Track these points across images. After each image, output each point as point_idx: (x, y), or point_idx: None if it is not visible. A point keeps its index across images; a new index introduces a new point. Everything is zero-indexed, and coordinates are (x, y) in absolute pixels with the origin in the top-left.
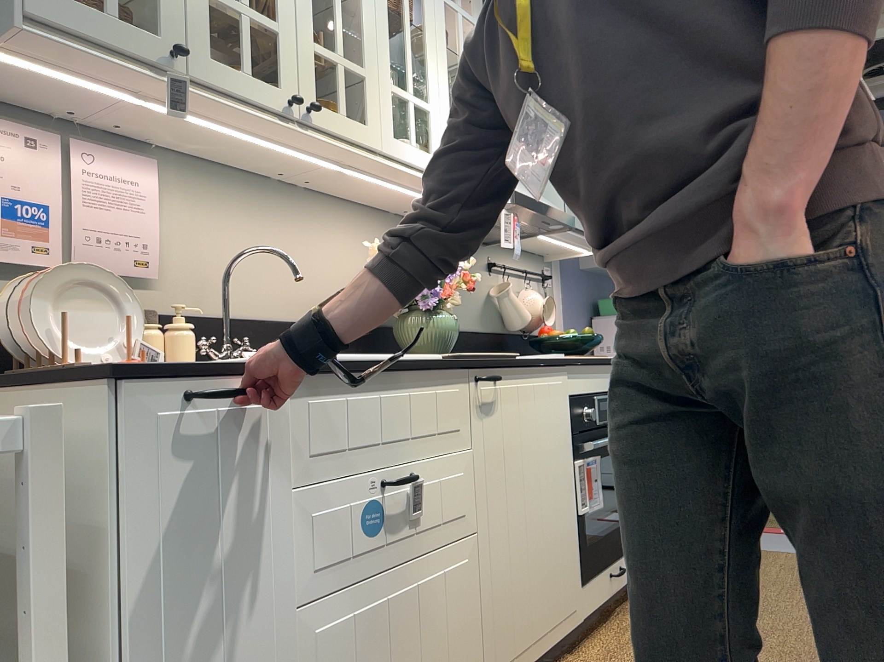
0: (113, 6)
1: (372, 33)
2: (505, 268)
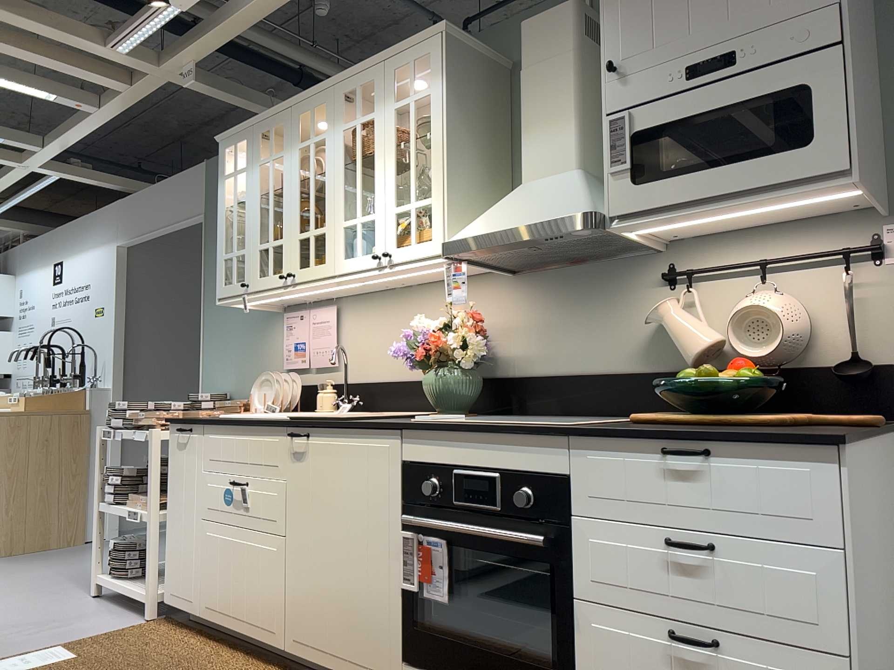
0: (234, 279)
1: (330, 197)
2: (693, 274)
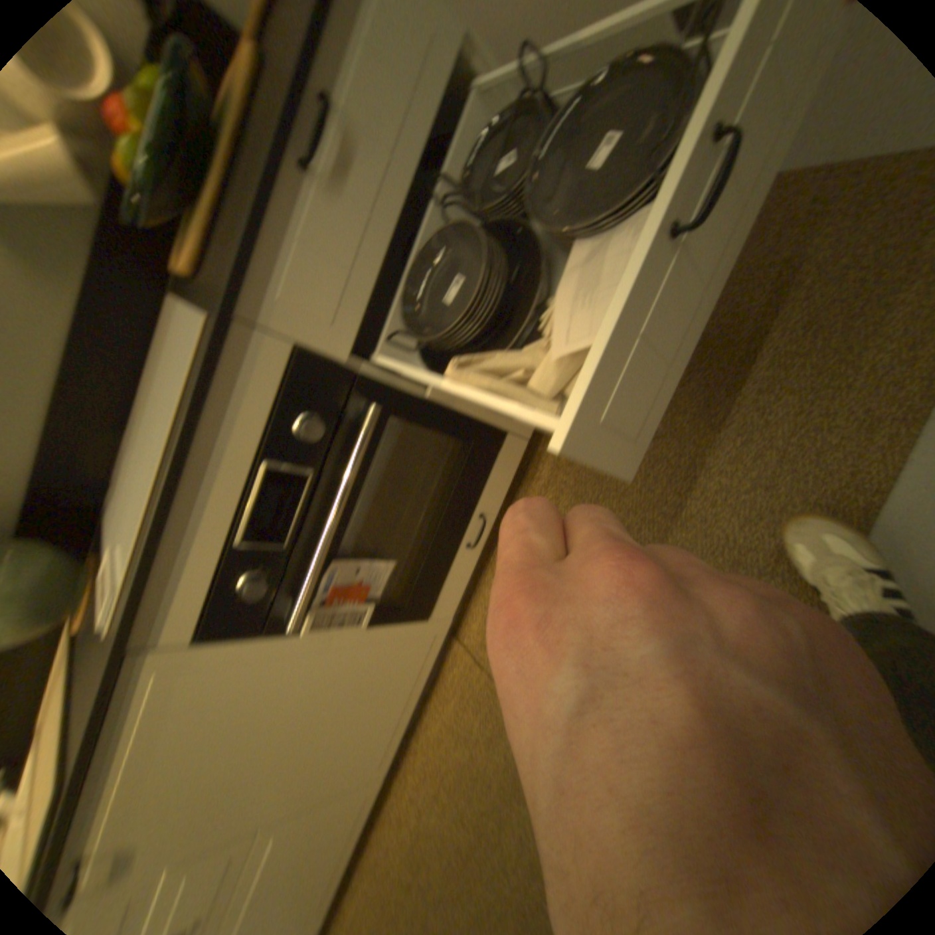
0: None
1: None
2: None
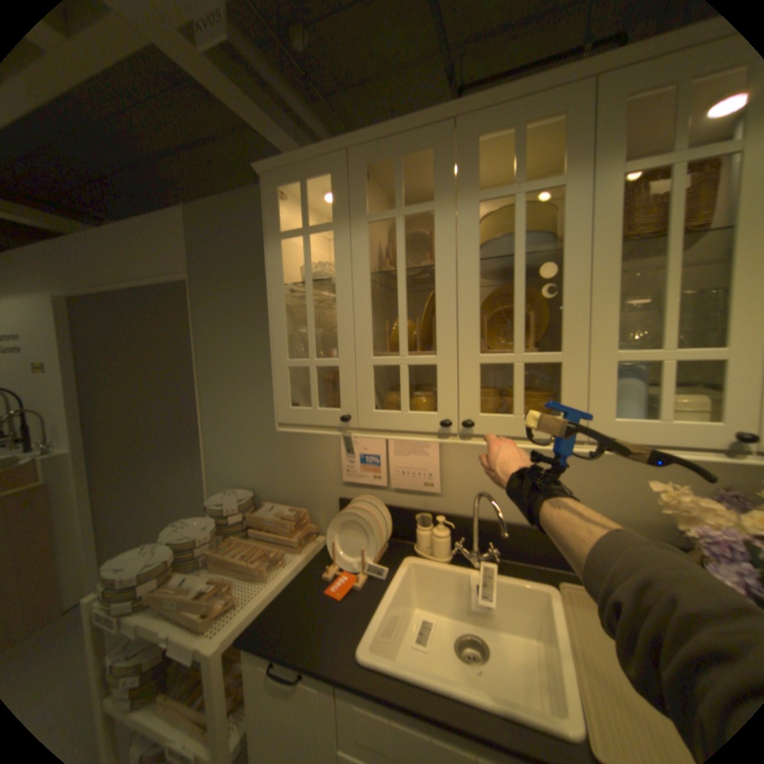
0: (316, 401)
1: (581, 302)
2: None
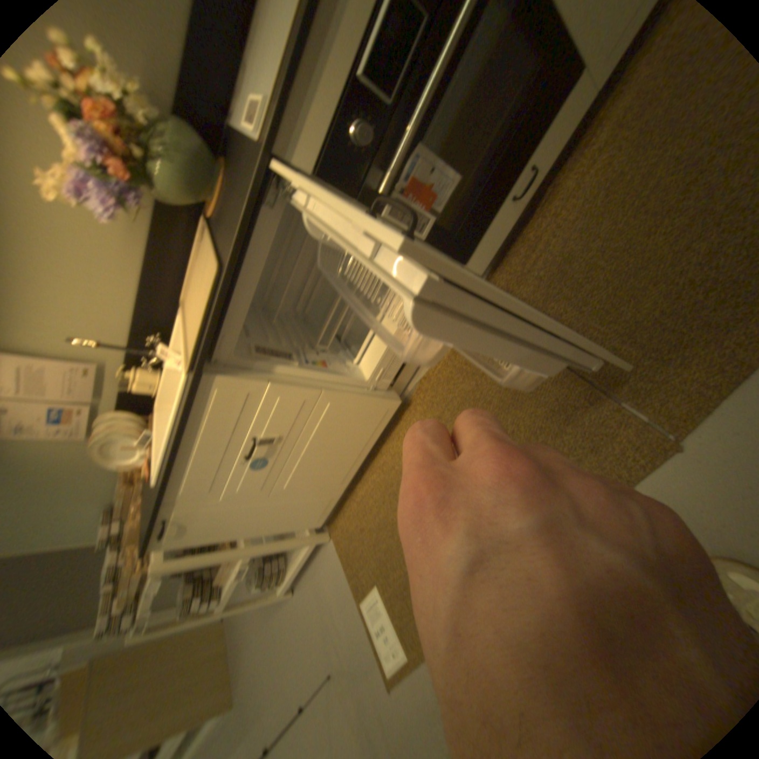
0: None
1: None
2: None
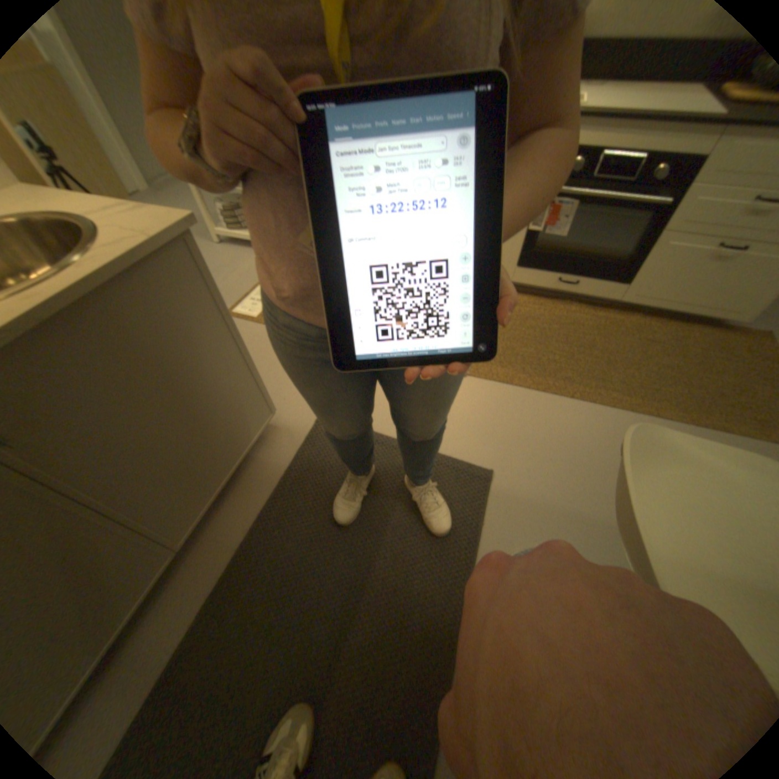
0: None
1: None
2: None
